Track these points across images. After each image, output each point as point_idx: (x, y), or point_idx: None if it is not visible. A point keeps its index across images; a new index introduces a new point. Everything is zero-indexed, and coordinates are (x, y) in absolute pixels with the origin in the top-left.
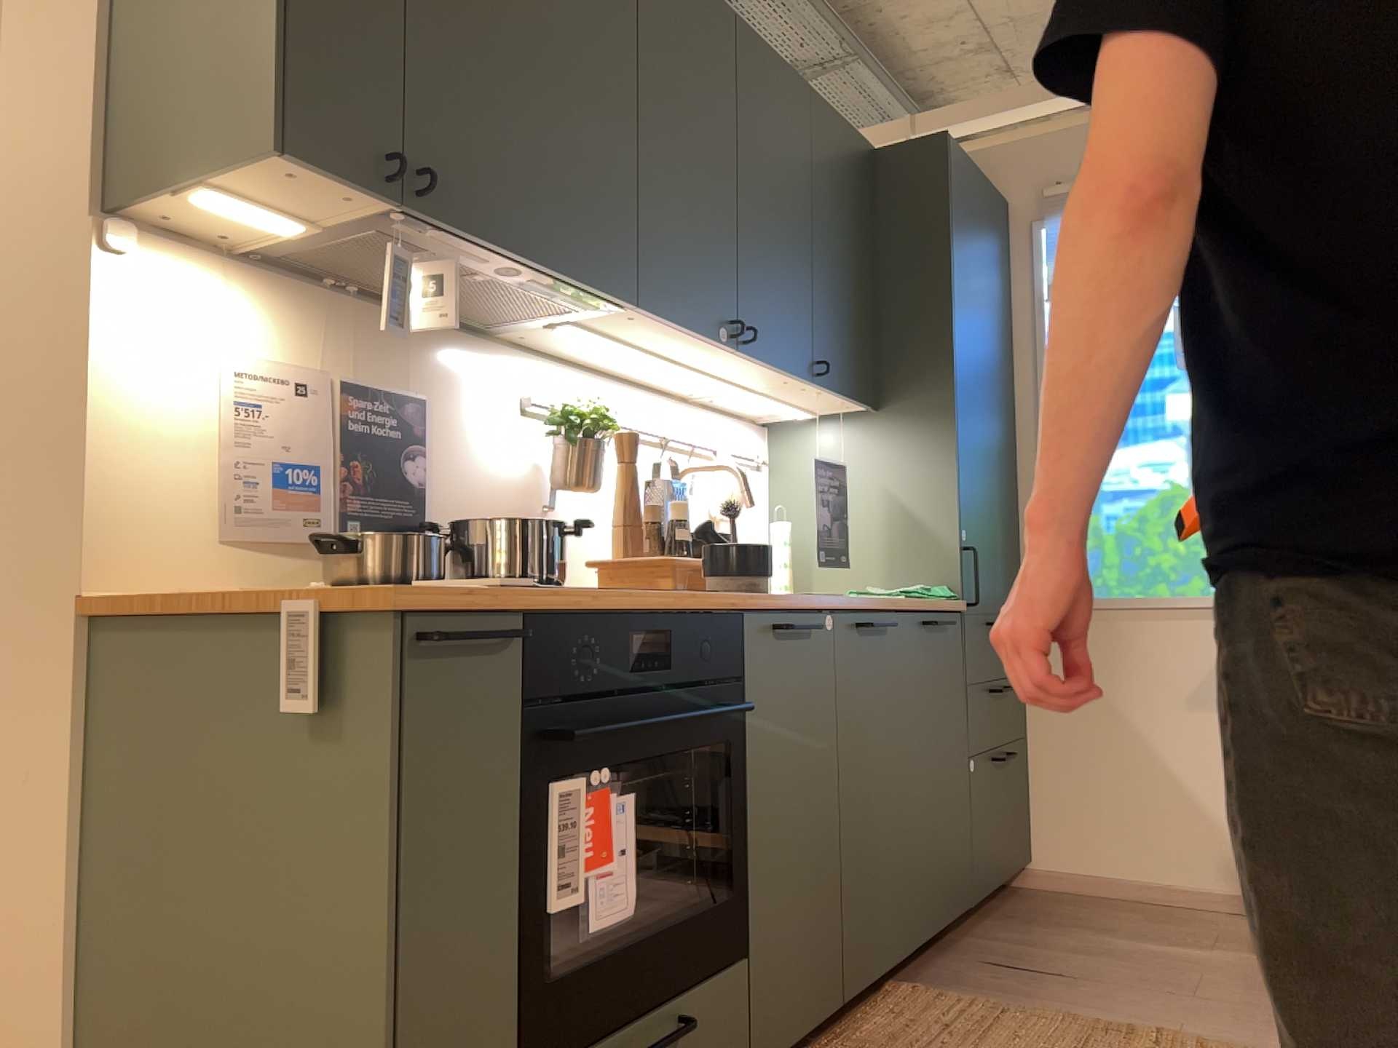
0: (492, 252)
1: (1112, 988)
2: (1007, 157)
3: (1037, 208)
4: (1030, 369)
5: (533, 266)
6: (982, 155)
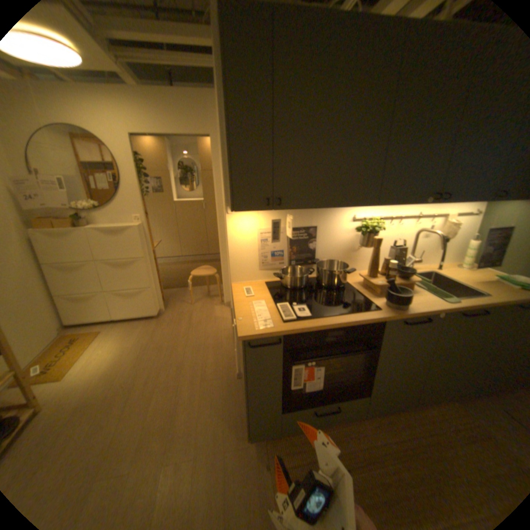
0: (311, 208)
1: None
2: None
3: None
4: None
5: (328, 207)
6: None
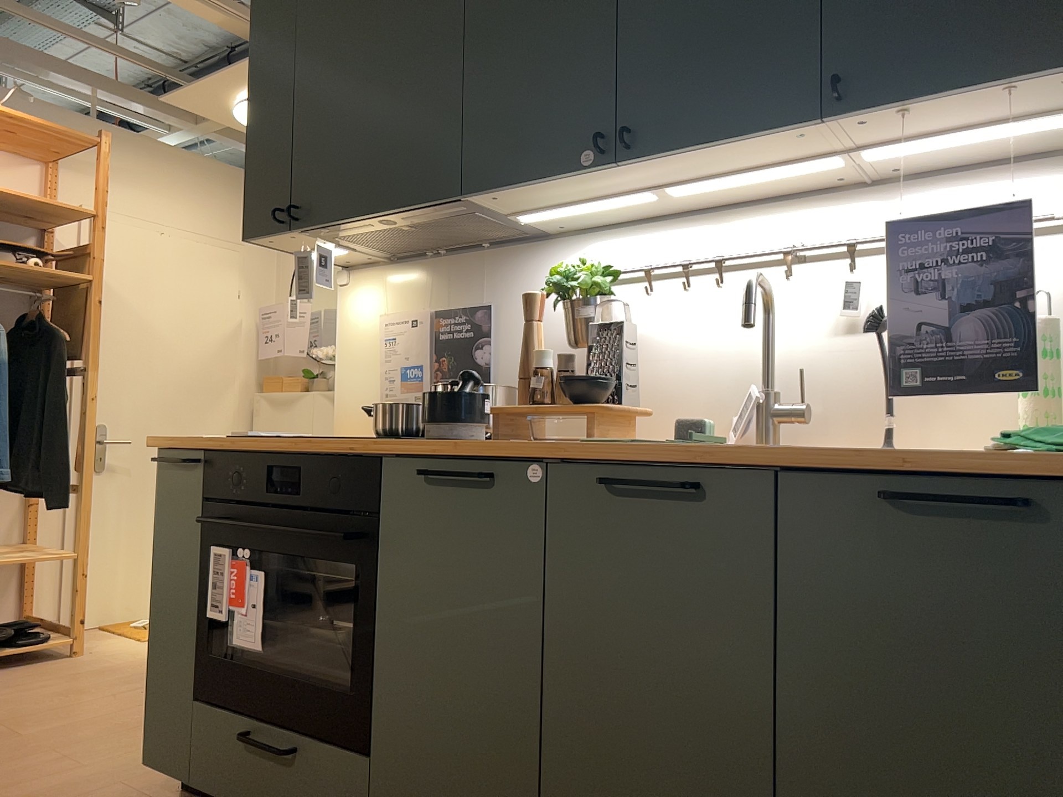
0: (354, 222)
1: None
2: None
3: None
4: None
5: (378, 216)
6: None
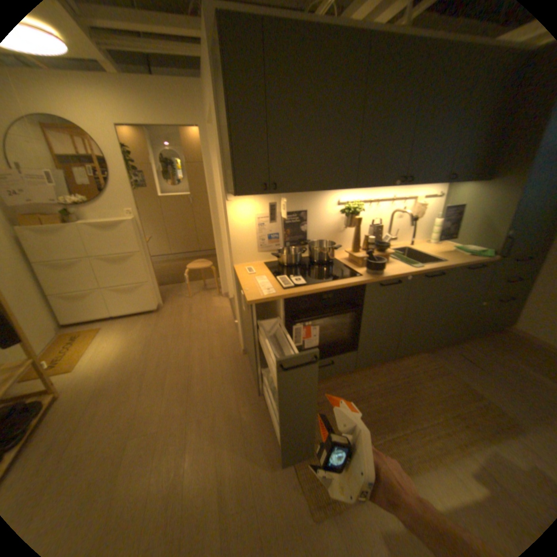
0: (300, 192)
1: (494, 381)
2: None
3: None
4: None
5: (314, 191)
6: None
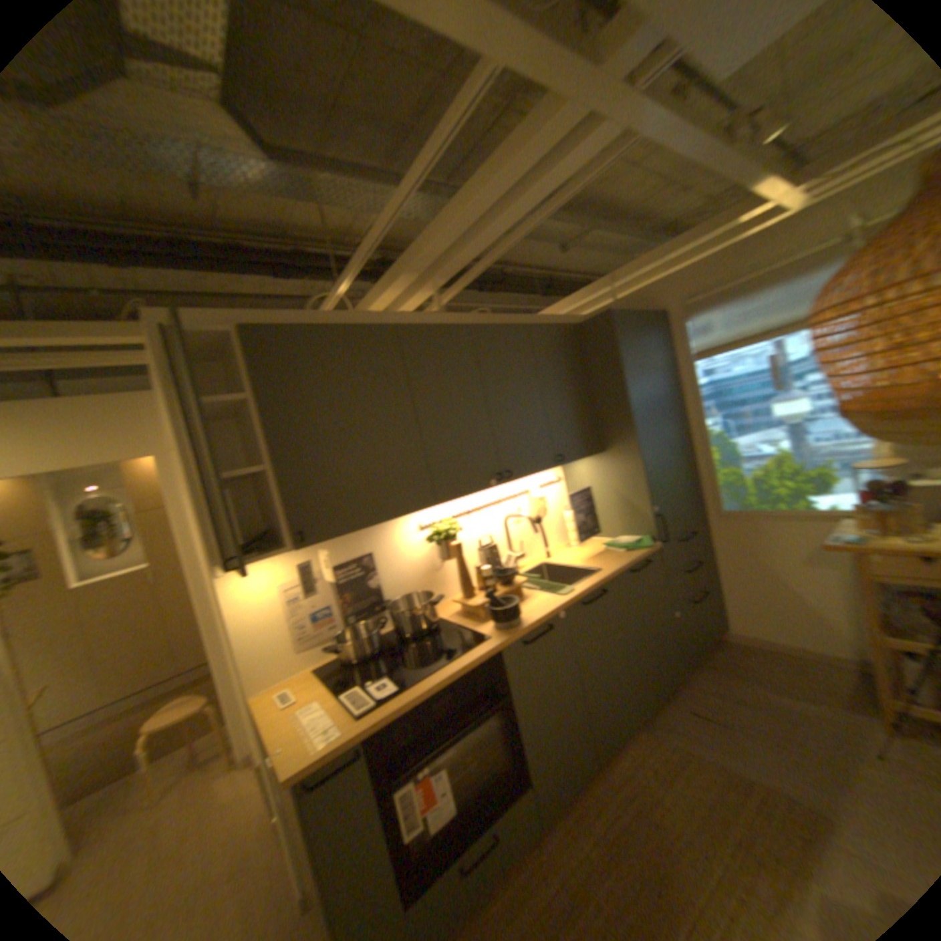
0: (353, 532)
1: (752, 742)
2: (663, 285)
3: (683, 310)
4: (693, 396)
5: (375, 524)
6: (650, 286)
